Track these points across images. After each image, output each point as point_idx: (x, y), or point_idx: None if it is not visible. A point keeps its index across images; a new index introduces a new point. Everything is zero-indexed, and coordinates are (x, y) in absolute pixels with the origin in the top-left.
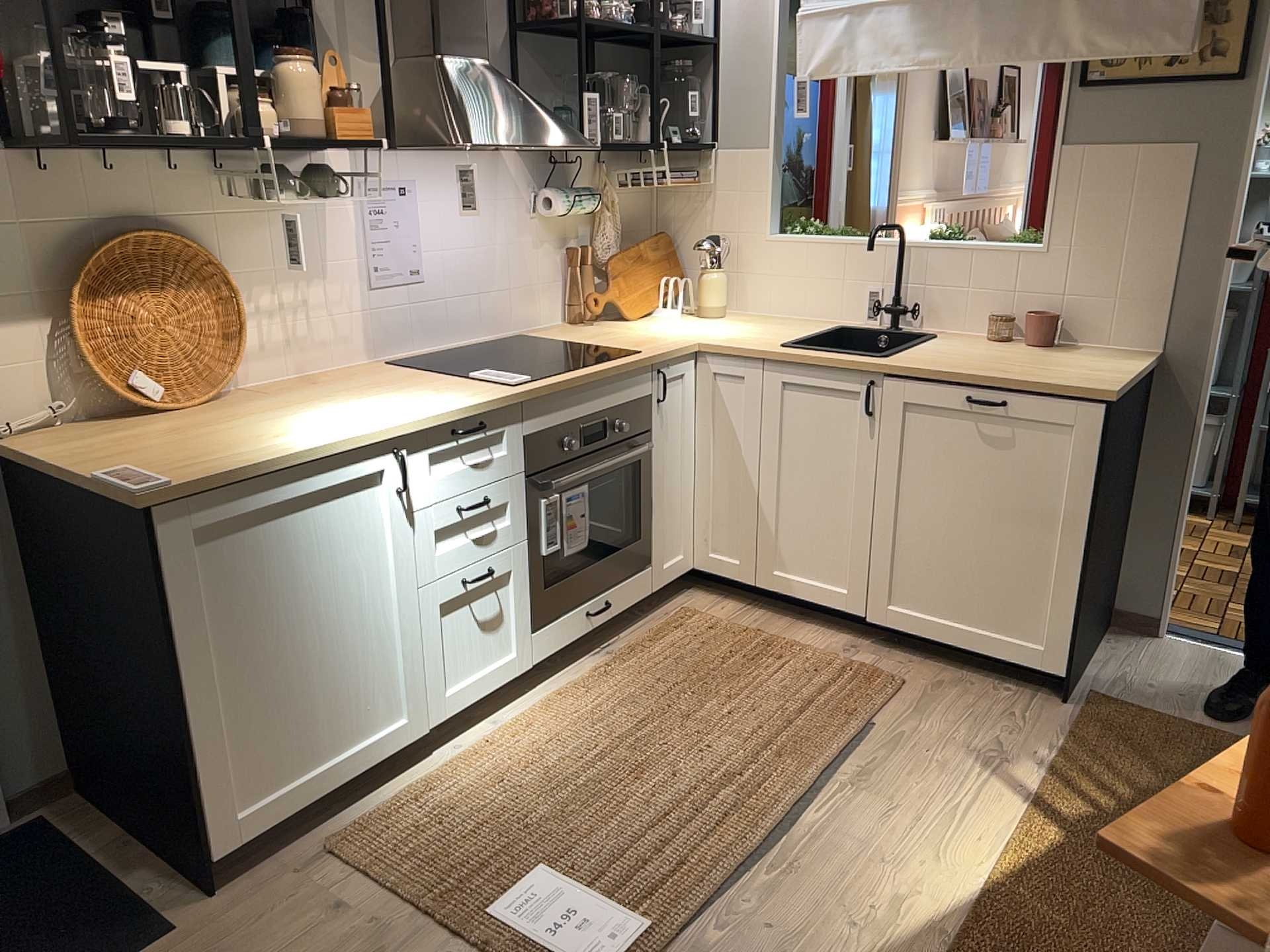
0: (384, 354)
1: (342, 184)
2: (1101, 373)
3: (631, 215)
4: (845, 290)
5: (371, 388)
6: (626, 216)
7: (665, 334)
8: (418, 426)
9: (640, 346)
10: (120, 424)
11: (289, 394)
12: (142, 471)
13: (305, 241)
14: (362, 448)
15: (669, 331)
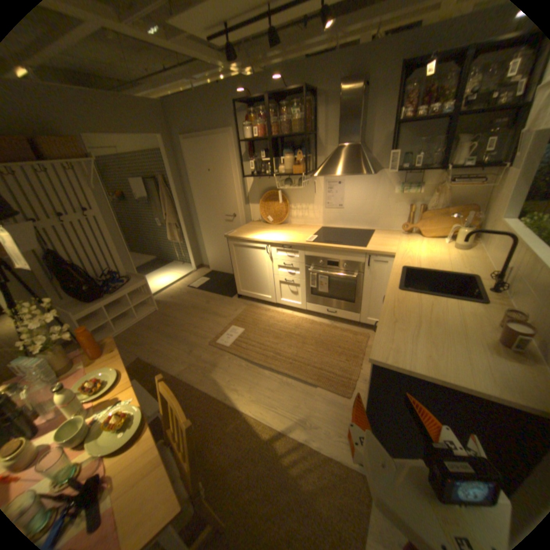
0: (327, 224)
1: (319, 181)
2: (424, 362)
3: (466, 194)
4: (505, 261)
5: (297, 231)
6: (463, 194)
7: (403, 246)
8: (271, 242)
9: (374, 246)
10: (262, 224)
11: (288, 227)
12: (234, 232)
13: (308, 194)
14: (259, 242)
15: (412, 246)
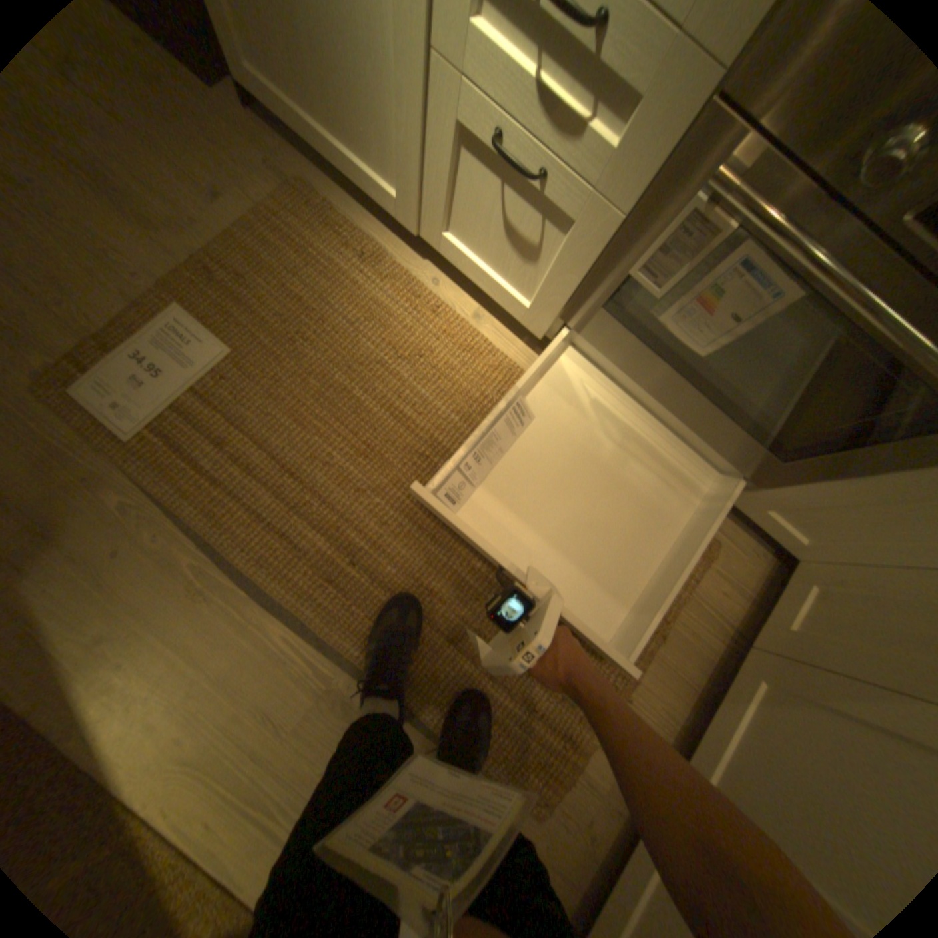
0: None
1: None
2: None
3: None
4: None
5: None
6: None
7: None
8: None
9: None
10: None
11: None
12: None
13: None
14: None
15: None
